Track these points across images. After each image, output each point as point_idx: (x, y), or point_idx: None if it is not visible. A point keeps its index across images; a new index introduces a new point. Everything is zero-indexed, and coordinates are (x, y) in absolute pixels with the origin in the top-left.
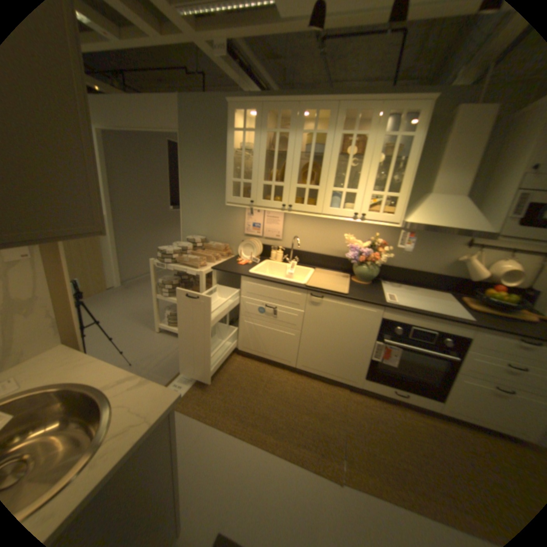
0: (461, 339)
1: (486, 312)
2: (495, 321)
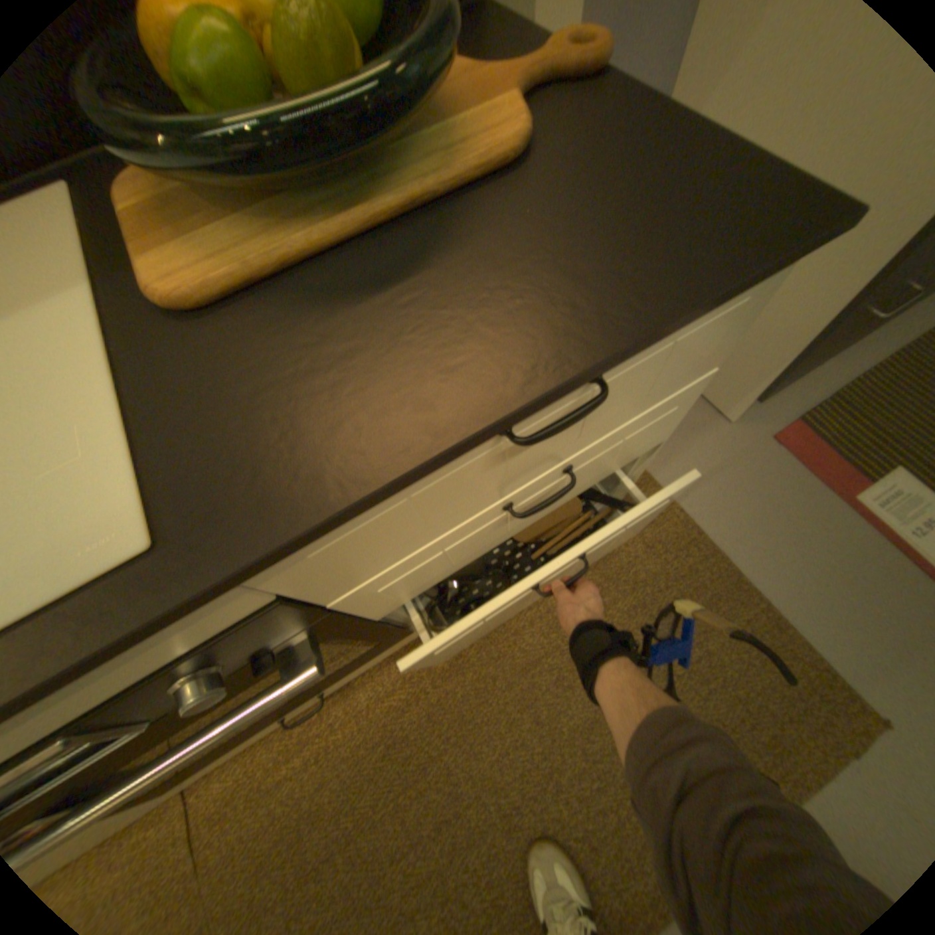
0: (223, 640)
1: (260, 259)
2: (310, 349)
